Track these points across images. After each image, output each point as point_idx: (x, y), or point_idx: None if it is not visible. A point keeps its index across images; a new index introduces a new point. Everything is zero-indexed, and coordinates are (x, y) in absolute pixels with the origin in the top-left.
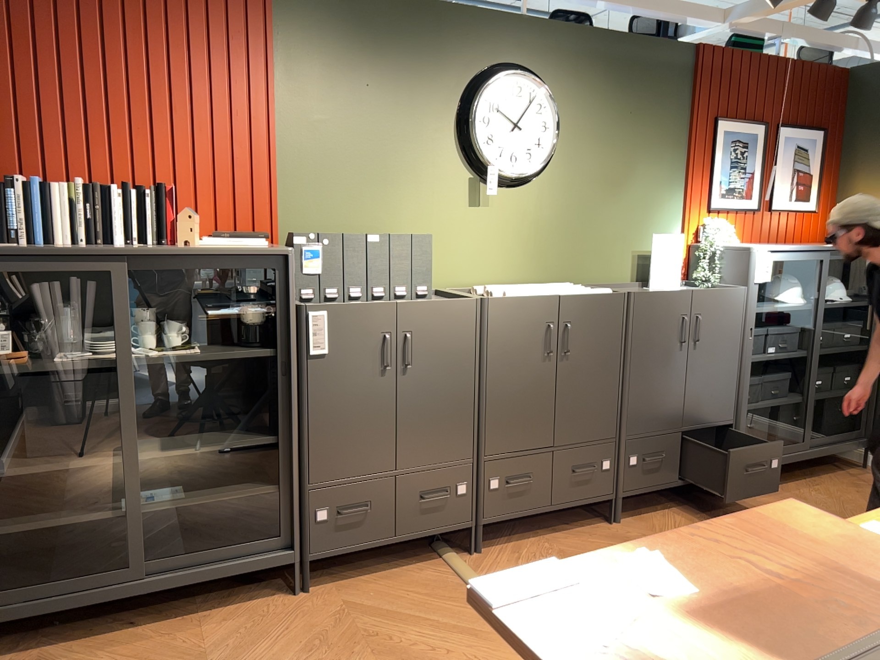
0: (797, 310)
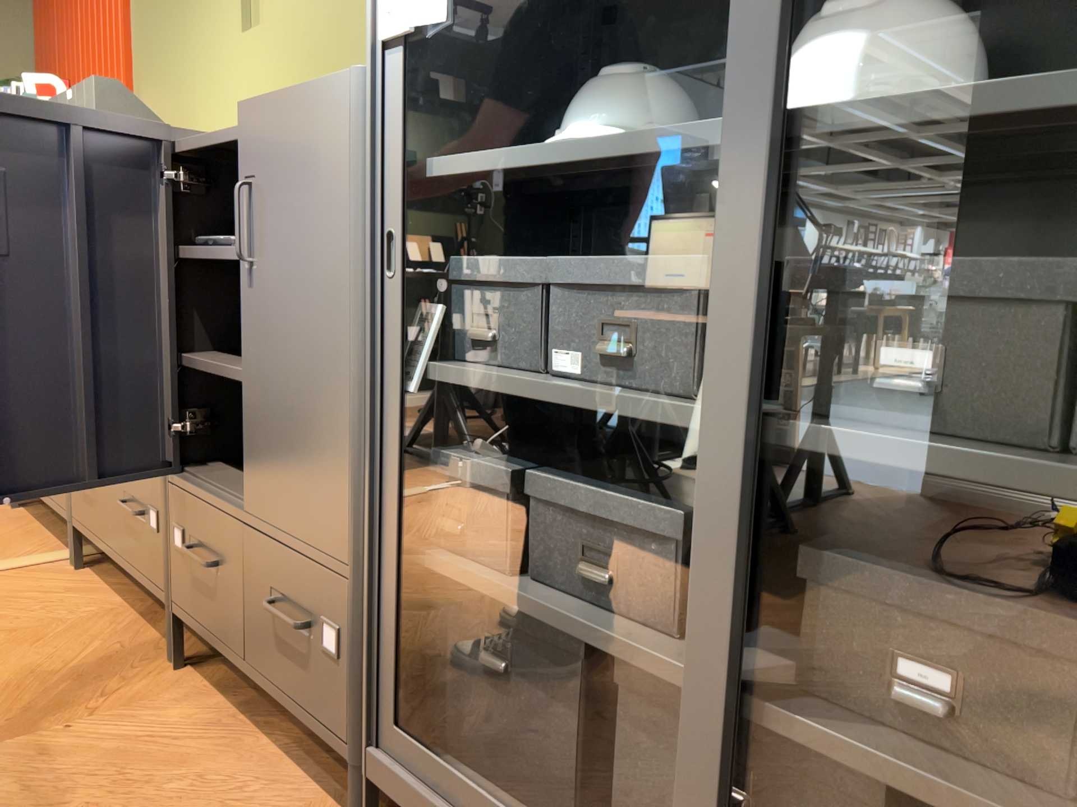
0: (659, 149)
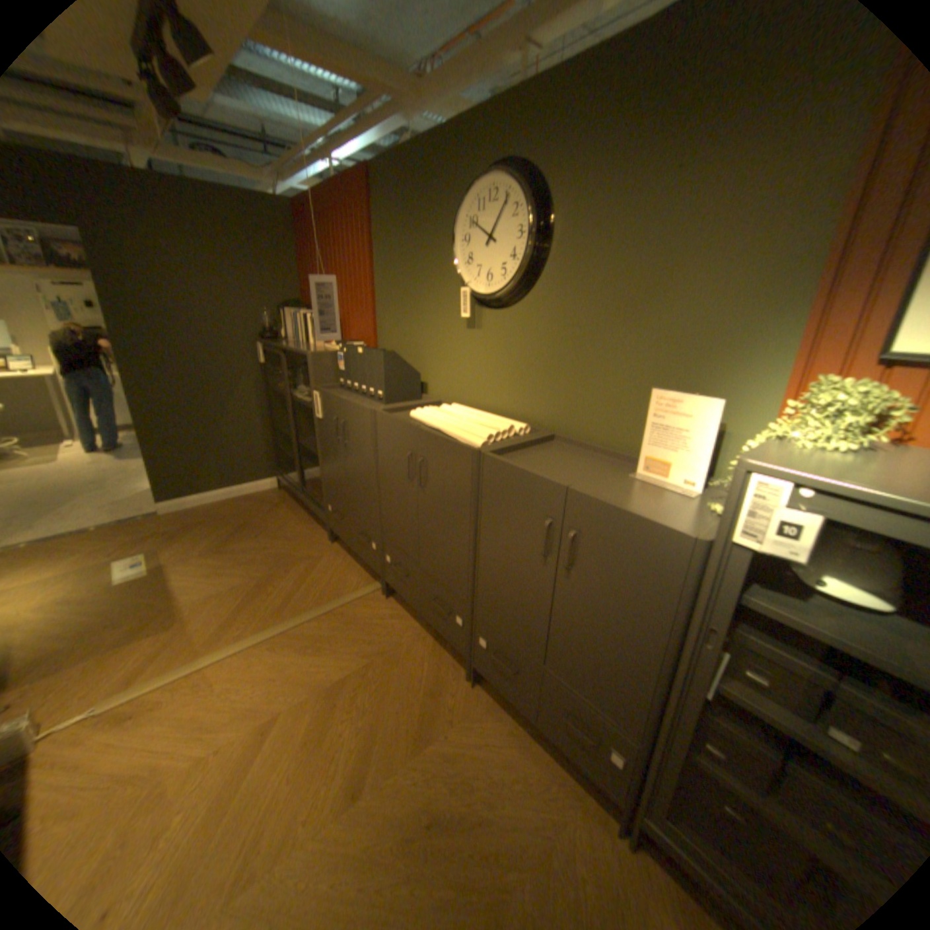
0: None
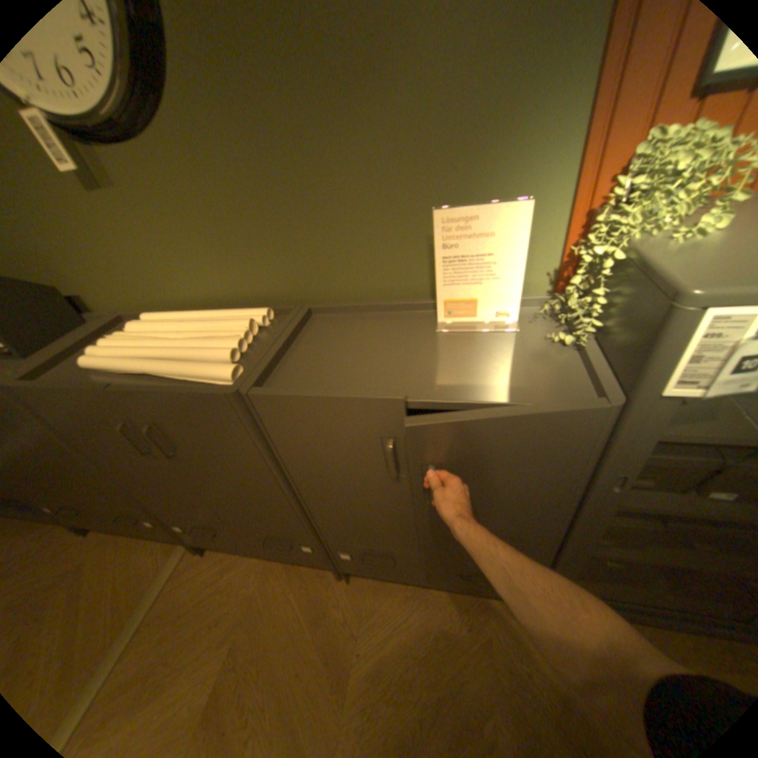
0: None
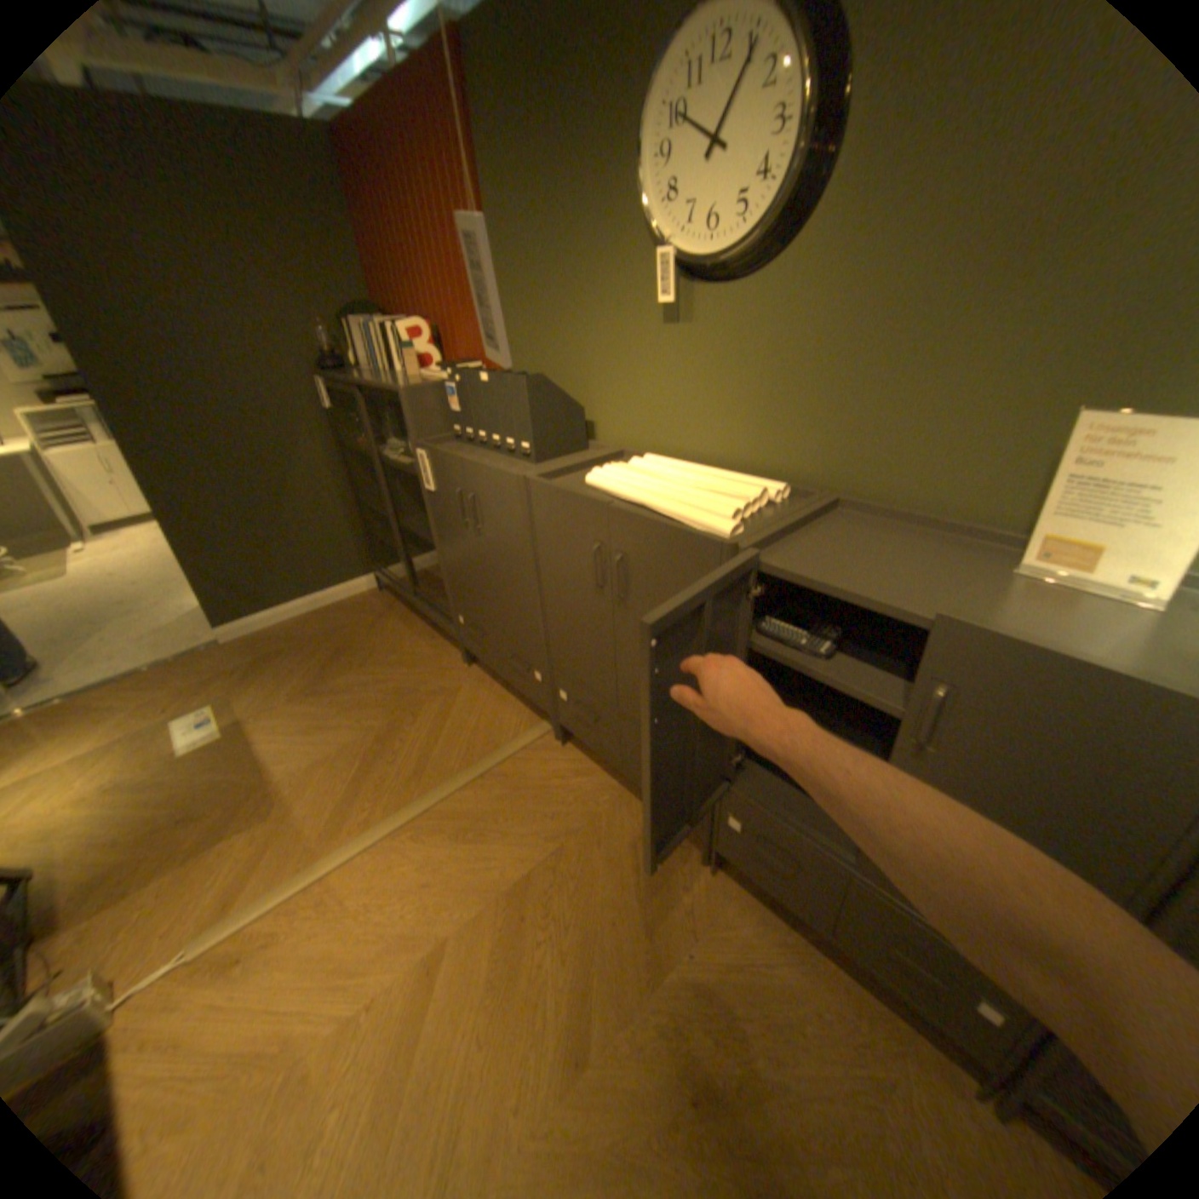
0: None
